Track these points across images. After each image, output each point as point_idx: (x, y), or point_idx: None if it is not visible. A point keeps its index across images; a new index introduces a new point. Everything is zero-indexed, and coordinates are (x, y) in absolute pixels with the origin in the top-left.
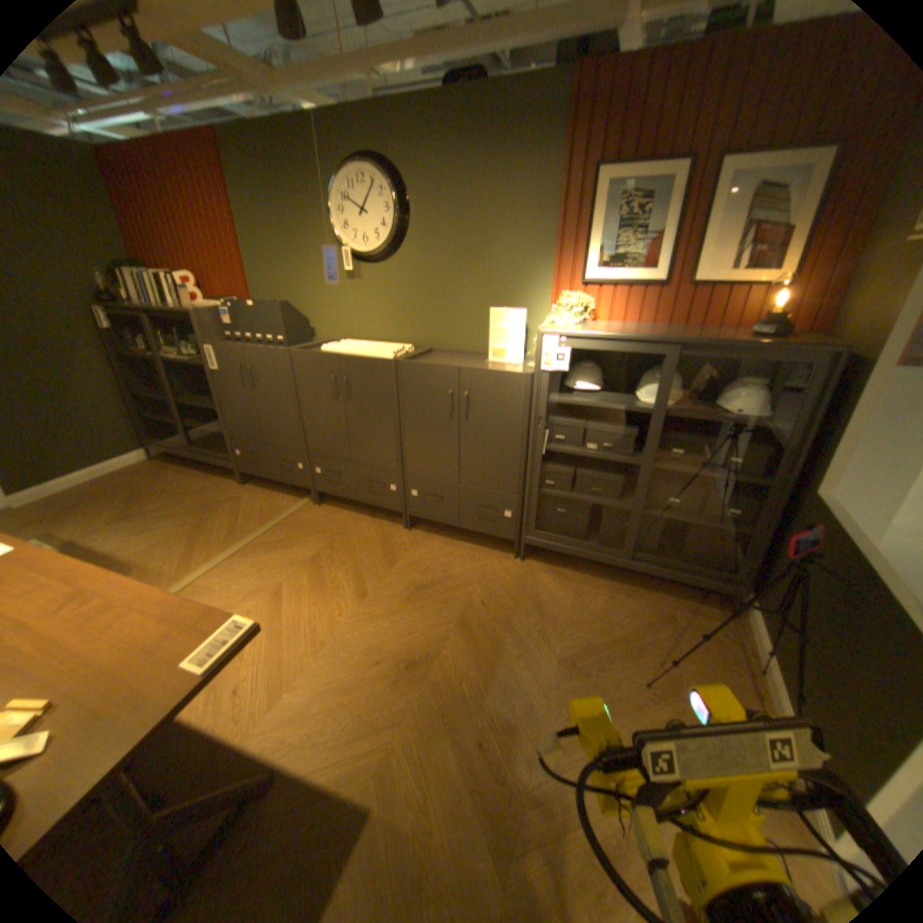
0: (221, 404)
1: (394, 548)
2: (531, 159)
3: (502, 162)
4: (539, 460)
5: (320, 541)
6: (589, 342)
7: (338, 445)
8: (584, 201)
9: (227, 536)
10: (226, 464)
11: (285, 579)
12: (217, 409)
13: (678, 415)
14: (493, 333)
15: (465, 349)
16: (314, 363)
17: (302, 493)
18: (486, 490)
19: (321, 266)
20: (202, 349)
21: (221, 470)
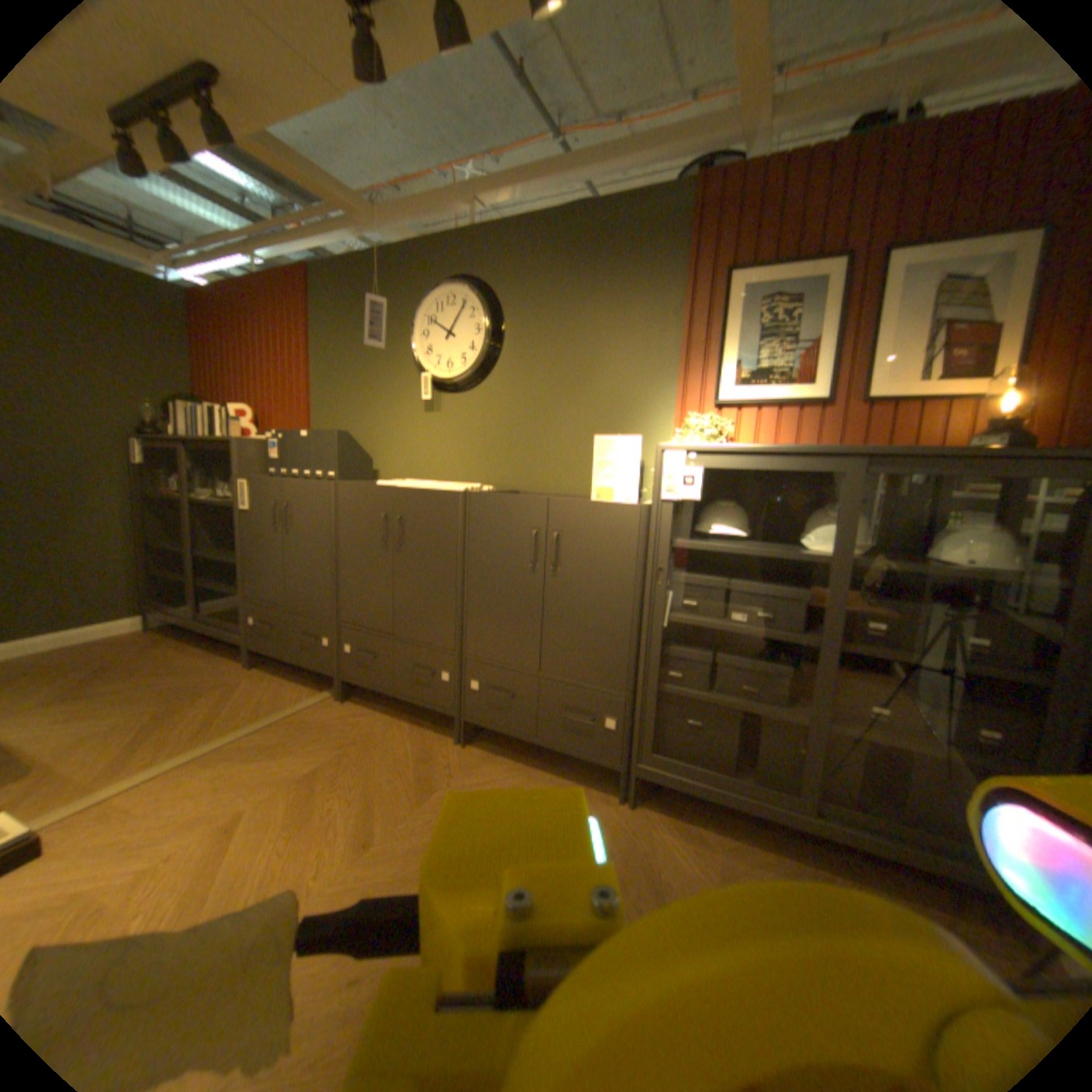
0: (244, 553)
1: (435, 768)
2: (649, 268)
3: (614, 273)
4: (659, 633)
5: (327, 749)
6: (729, 455)
7: (379, 609)
8: (714, 308)
9: (196, 732)
10: (234, 636)
11: (252, 804)
12: (239, 562)
13: (874, 562)
14: (597, 466)
15: (561, 491)
16: (364, 496)
17: (325, 683)
18: (579, 680)
19: (397, 396)
20: (237, 484)
21: (230, 648)
